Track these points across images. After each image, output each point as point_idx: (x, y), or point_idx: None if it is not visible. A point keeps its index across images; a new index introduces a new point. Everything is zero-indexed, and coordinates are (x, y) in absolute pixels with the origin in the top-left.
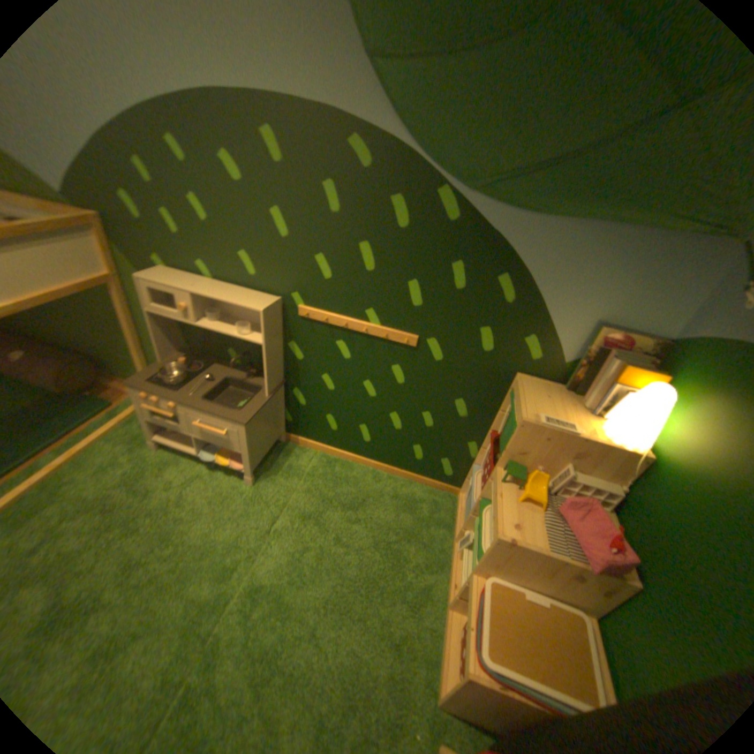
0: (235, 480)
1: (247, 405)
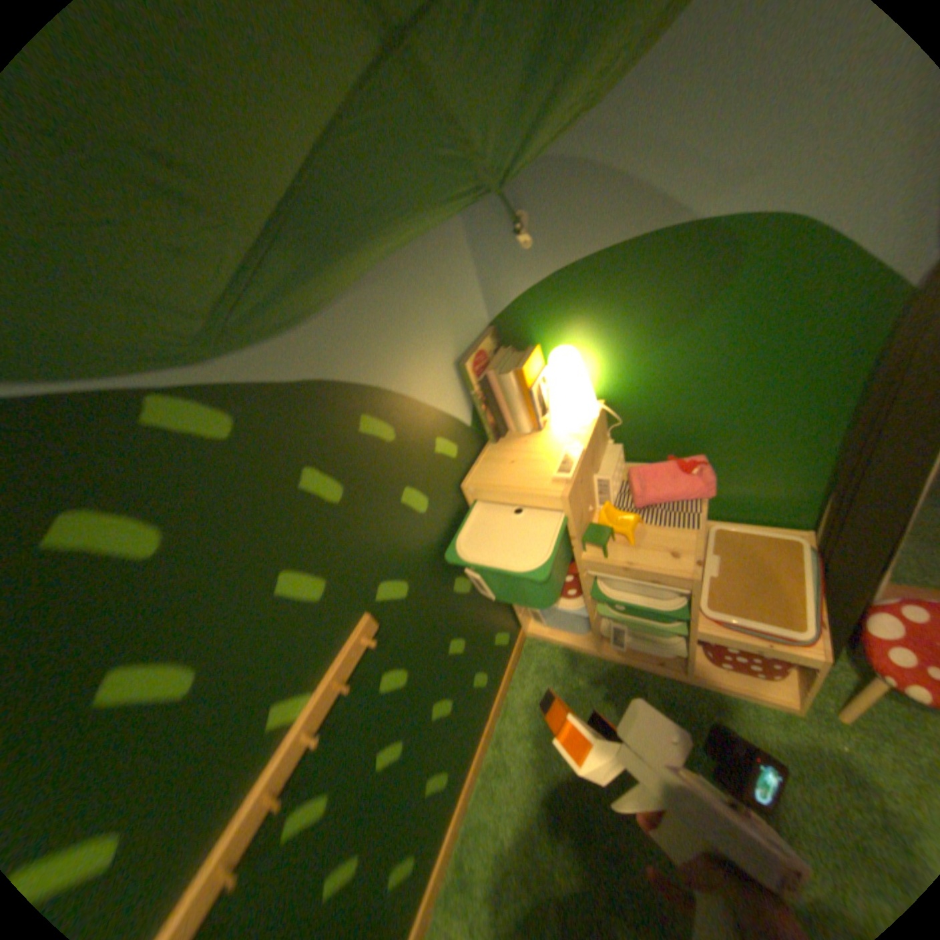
0: None
1: None
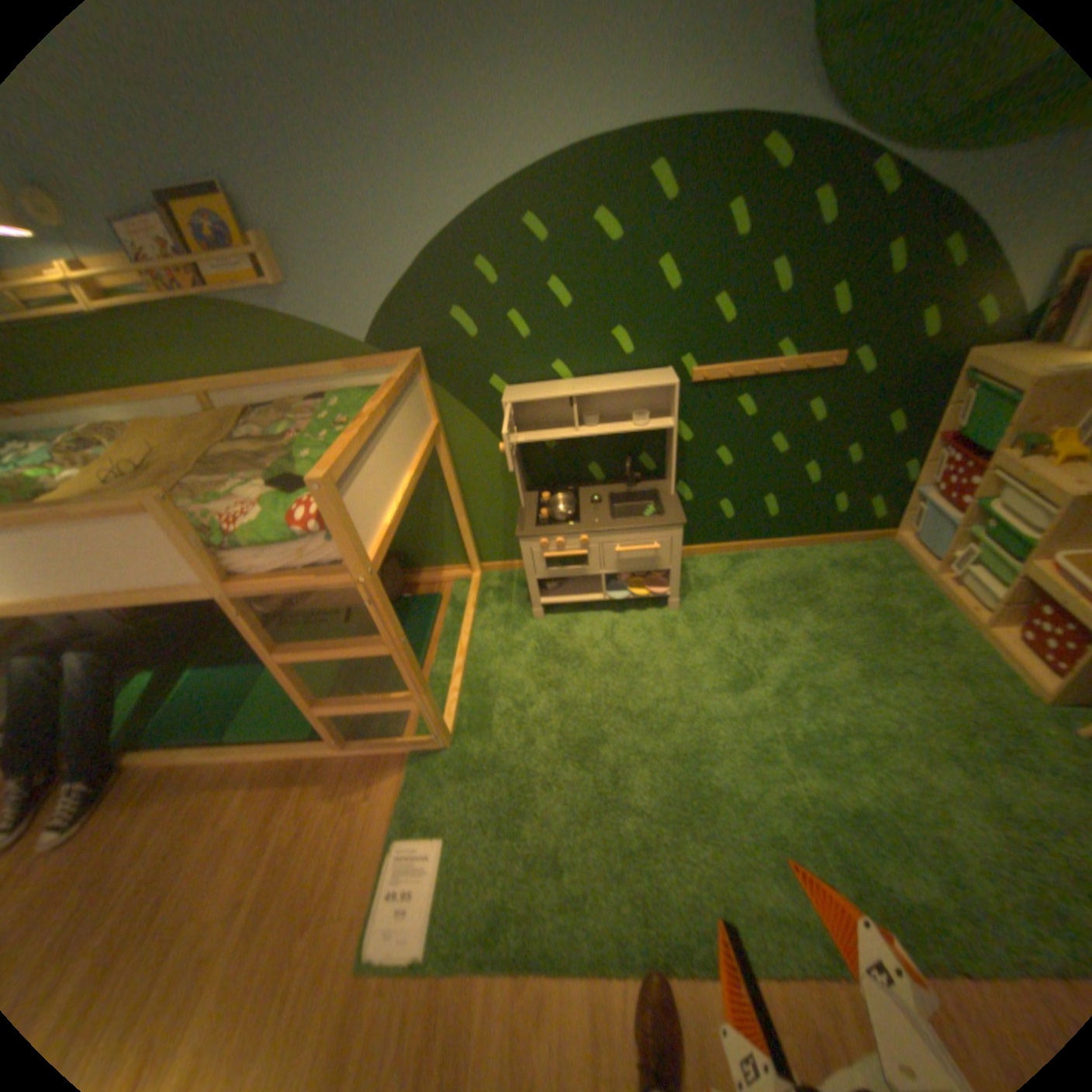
0: (653, 612)
1: (663, 509)
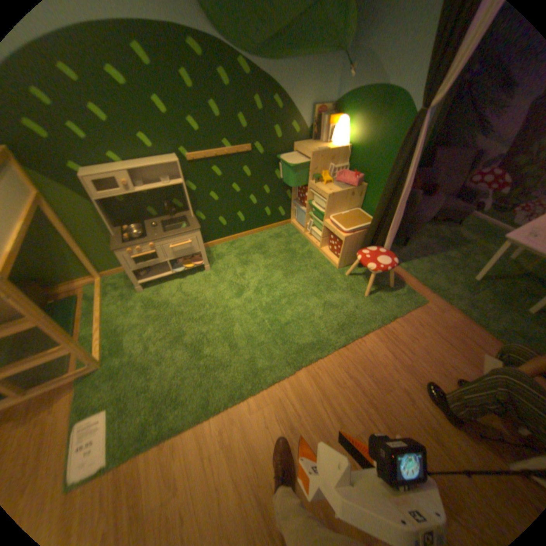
0: (199, 273)
1: (189, 223)
